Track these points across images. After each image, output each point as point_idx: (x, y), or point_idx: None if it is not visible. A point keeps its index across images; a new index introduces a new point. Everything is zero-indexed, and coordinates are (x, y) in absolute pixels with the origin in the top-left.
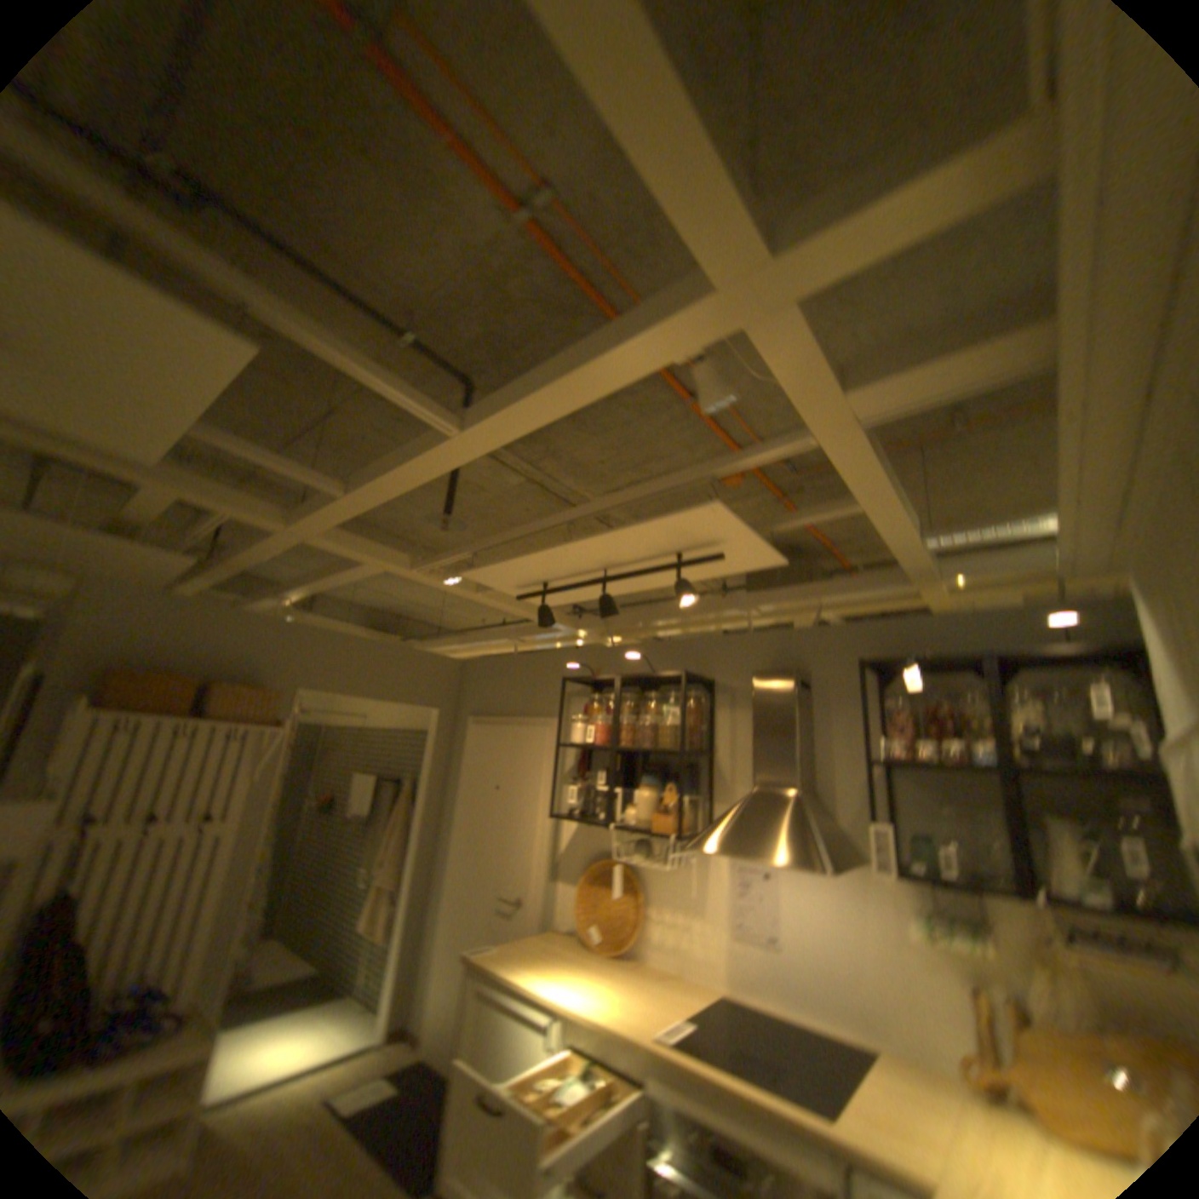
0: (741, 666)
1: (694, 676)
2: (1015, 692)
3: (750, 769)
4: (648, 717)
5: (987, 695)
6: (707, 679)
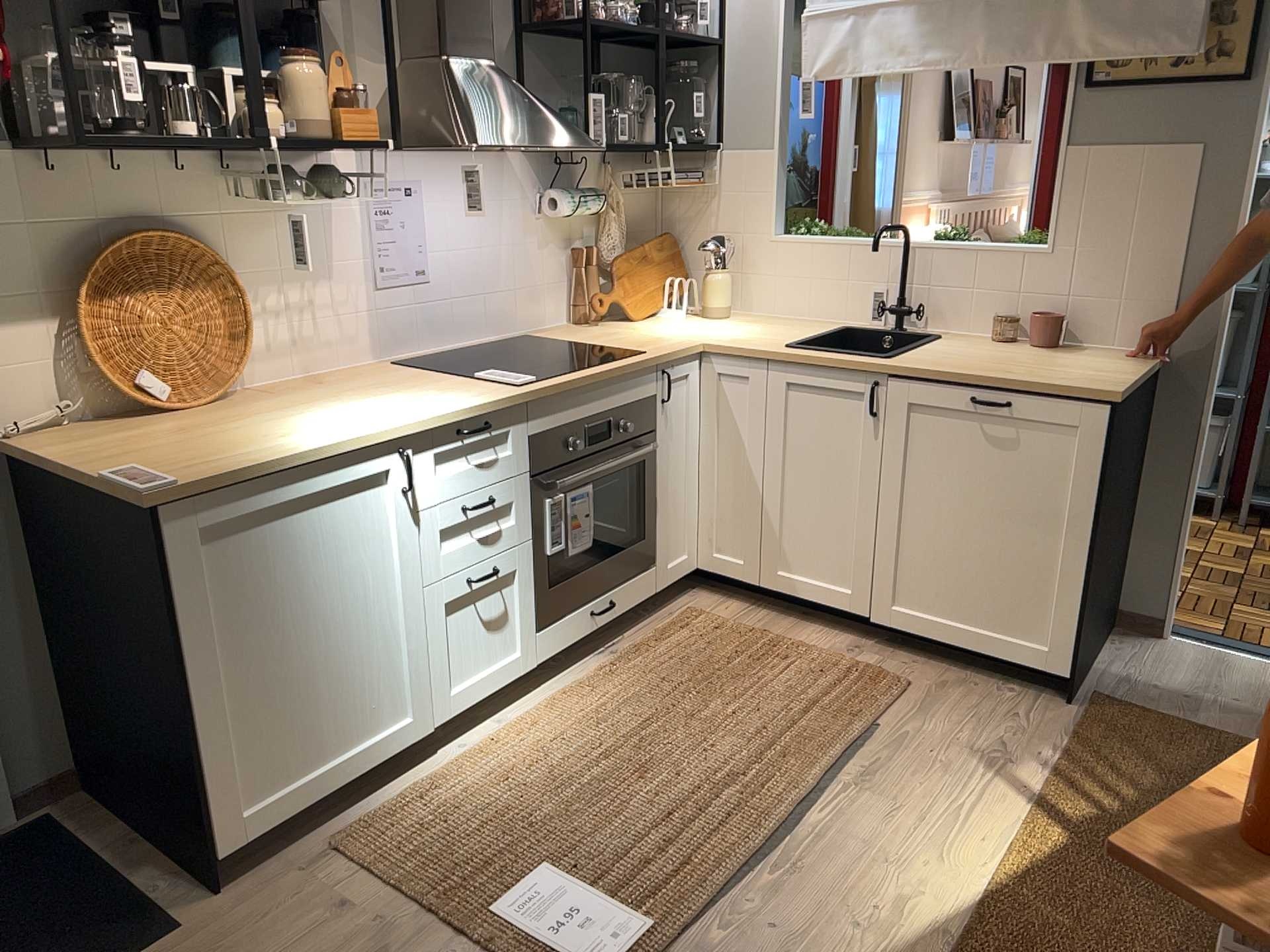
0: None
1: None
2: None
3: (374, 32)
4: None
5: None
6: None
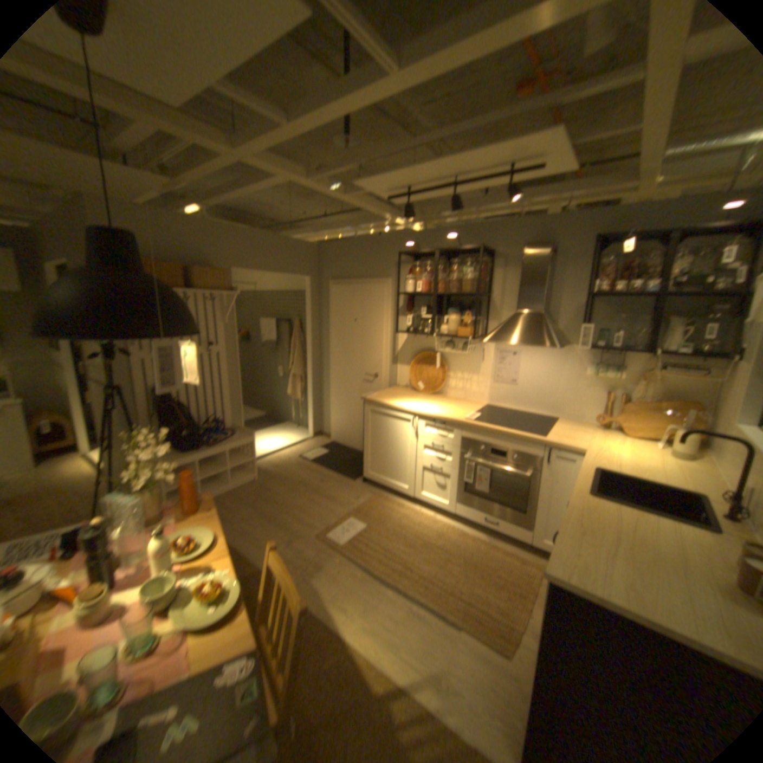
0: (512, 243)
1: (482, 250)
2: (677, 253)
3: (511, 303)
4: (453, 276)
5: (661, 256)
6: (490, 251)
